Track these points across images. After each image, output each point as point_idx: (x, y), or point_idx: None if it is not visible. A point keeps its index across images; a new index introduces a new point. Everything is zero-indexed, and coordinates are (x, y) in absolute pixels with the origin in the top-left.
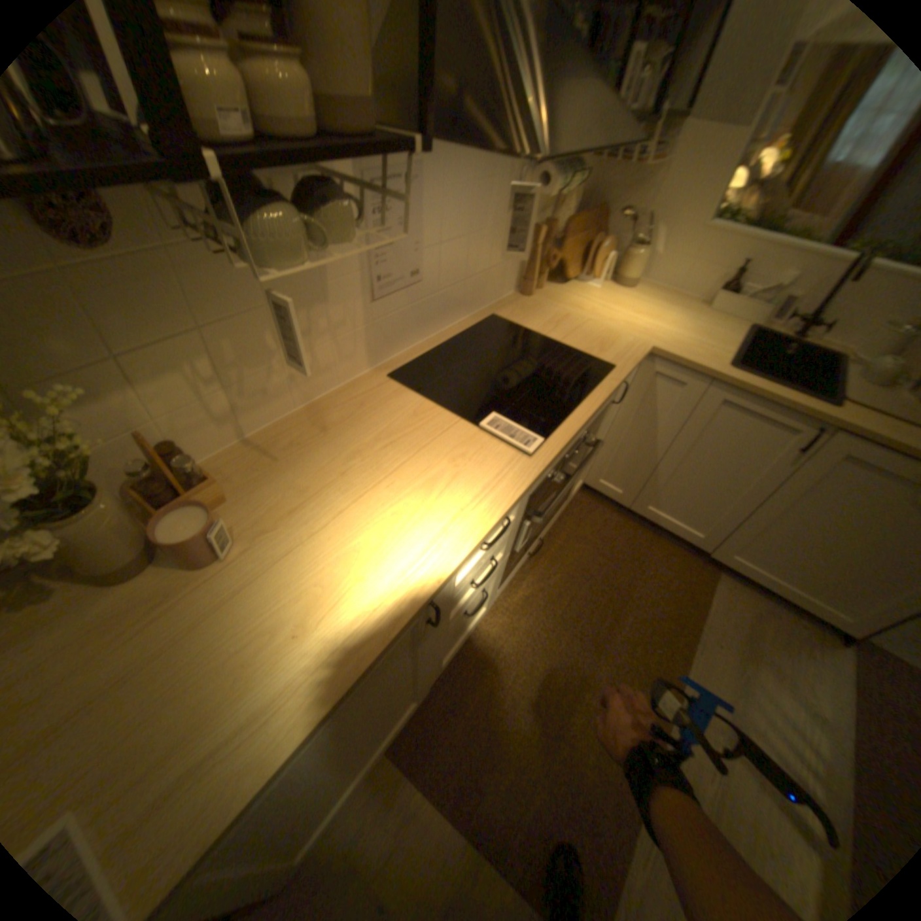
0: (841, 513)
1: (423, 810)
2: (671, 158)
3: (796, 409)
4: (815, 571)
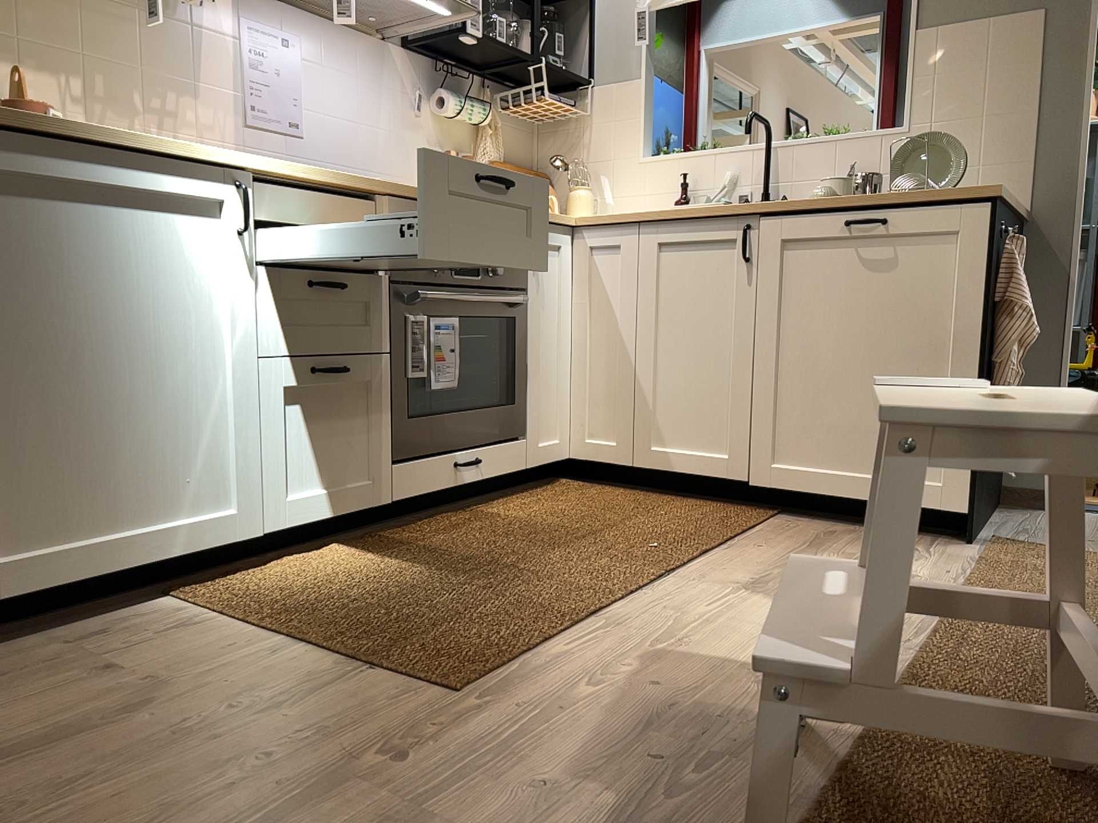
0: (822, 318)
1: (214, 616)
2: (590, 122)
3: (715, 217)
4: (856, 425)
